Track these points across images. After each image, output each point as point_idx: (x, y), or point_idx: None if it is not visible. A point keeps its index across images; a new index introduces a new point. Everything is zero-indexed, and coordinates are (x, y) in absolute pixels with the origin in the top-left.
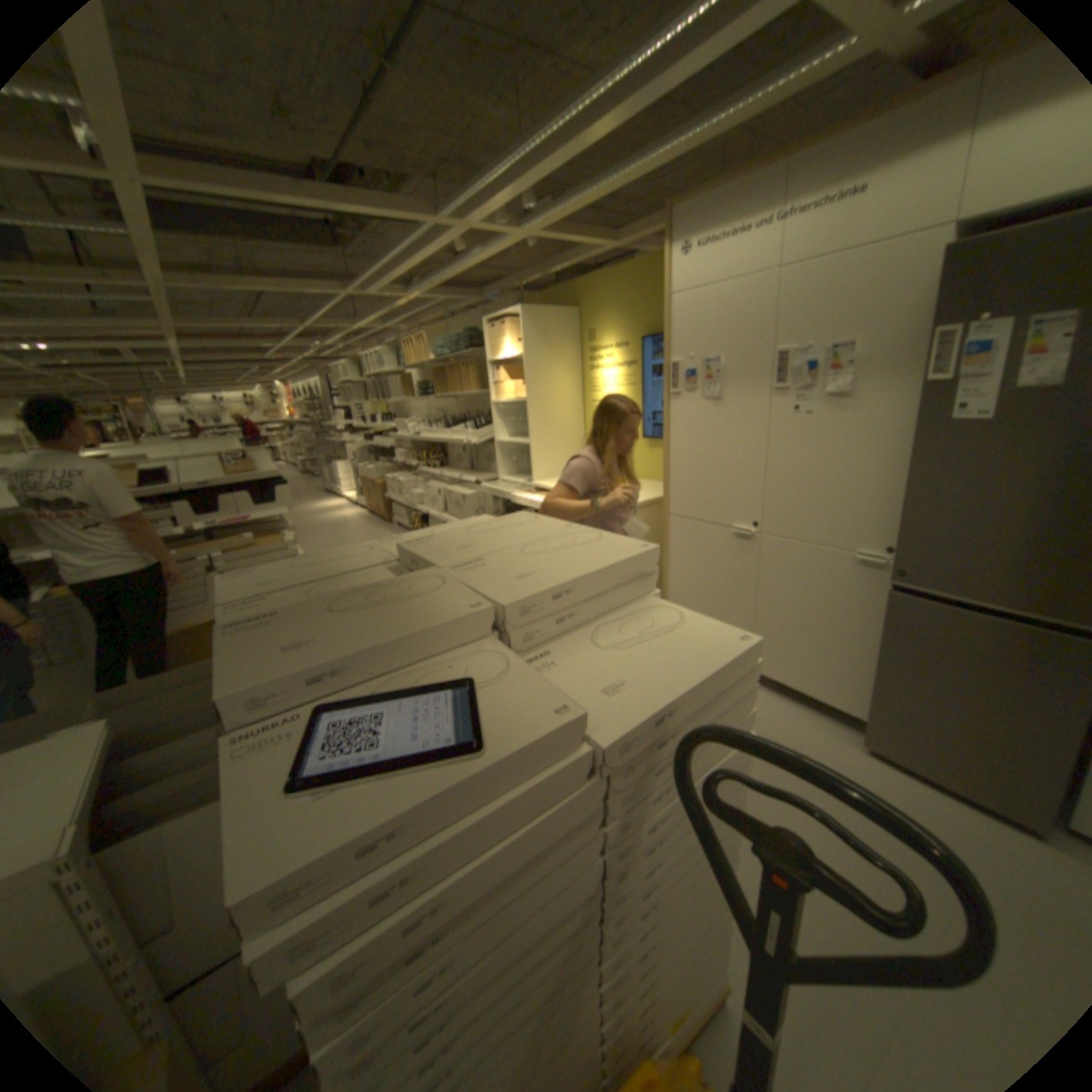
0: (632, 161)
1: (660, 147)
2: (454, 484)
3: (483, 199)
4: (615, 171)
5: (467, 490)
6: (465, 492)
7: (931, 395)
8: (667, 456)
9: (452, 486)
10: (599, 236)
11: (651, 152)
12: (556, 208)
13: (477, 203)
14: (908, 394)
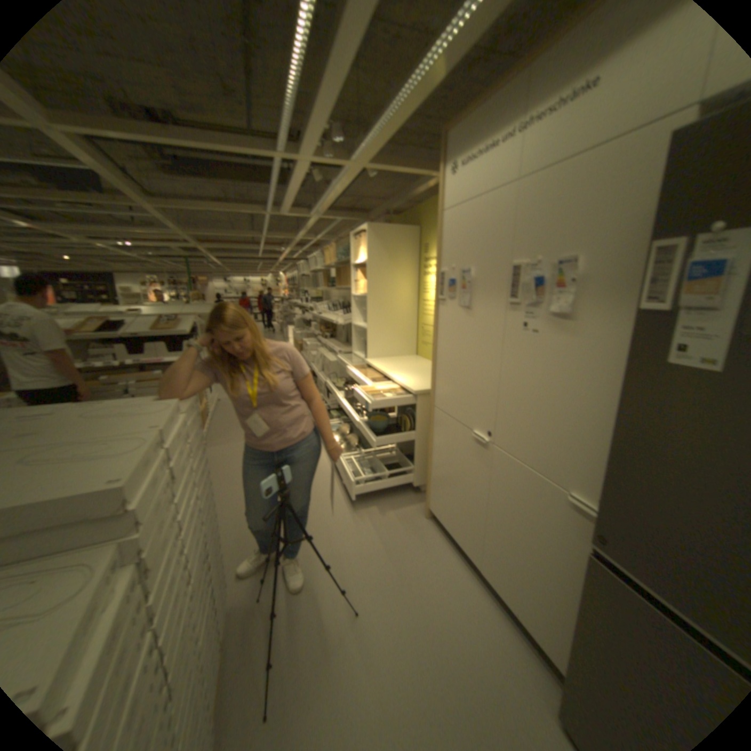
0: (399, 88)
1: (419, 72)
2: (332, 351)
3: (301, 134)
4: (391, 100)
5: (336, 357)
6: (333, 358)
7: (645, 326)
8: (434, 353)
9: (330, 352)
10: (425, 167)
11: (413, 77)
12: (366, 140)
13: (300, 138)
14: (631, 321)
